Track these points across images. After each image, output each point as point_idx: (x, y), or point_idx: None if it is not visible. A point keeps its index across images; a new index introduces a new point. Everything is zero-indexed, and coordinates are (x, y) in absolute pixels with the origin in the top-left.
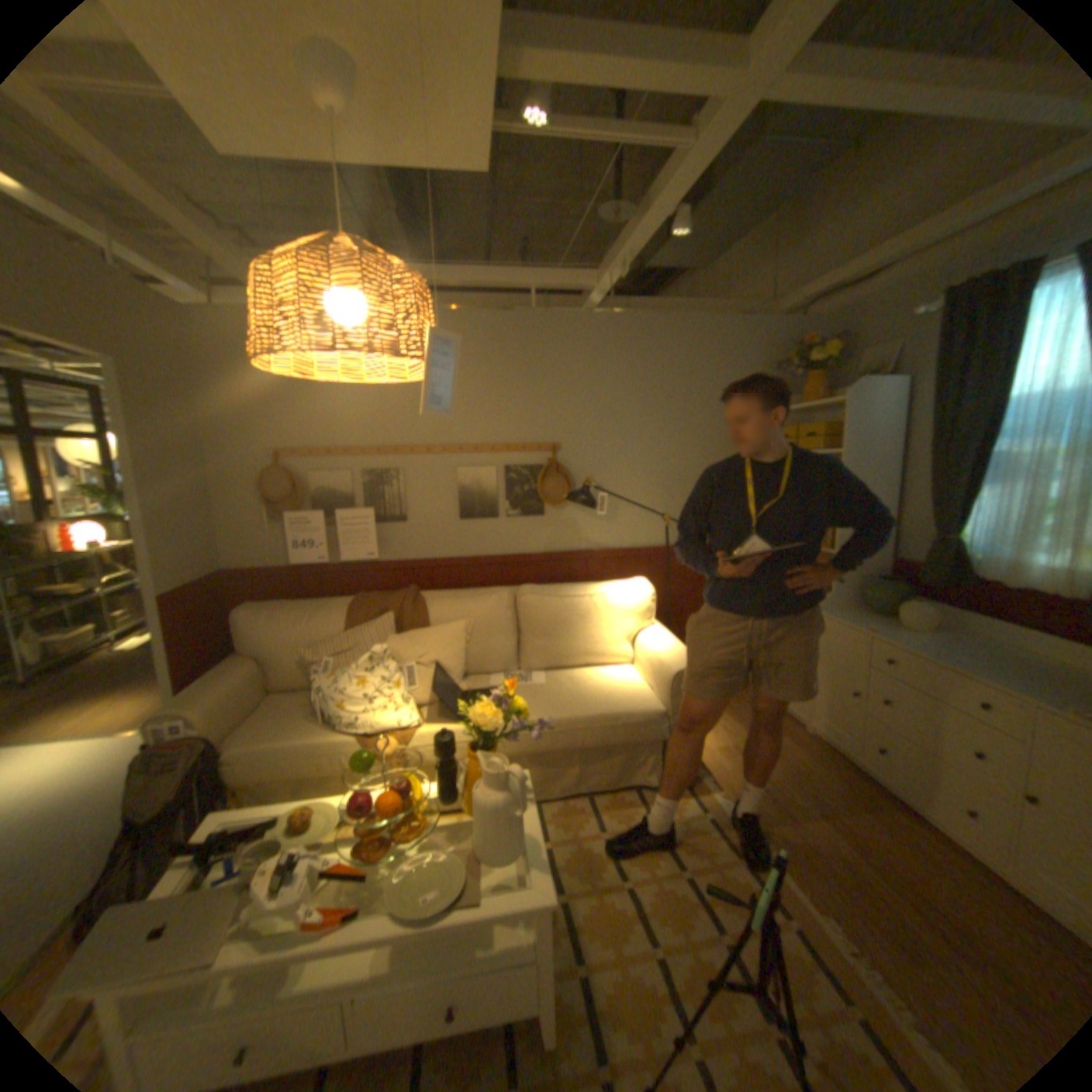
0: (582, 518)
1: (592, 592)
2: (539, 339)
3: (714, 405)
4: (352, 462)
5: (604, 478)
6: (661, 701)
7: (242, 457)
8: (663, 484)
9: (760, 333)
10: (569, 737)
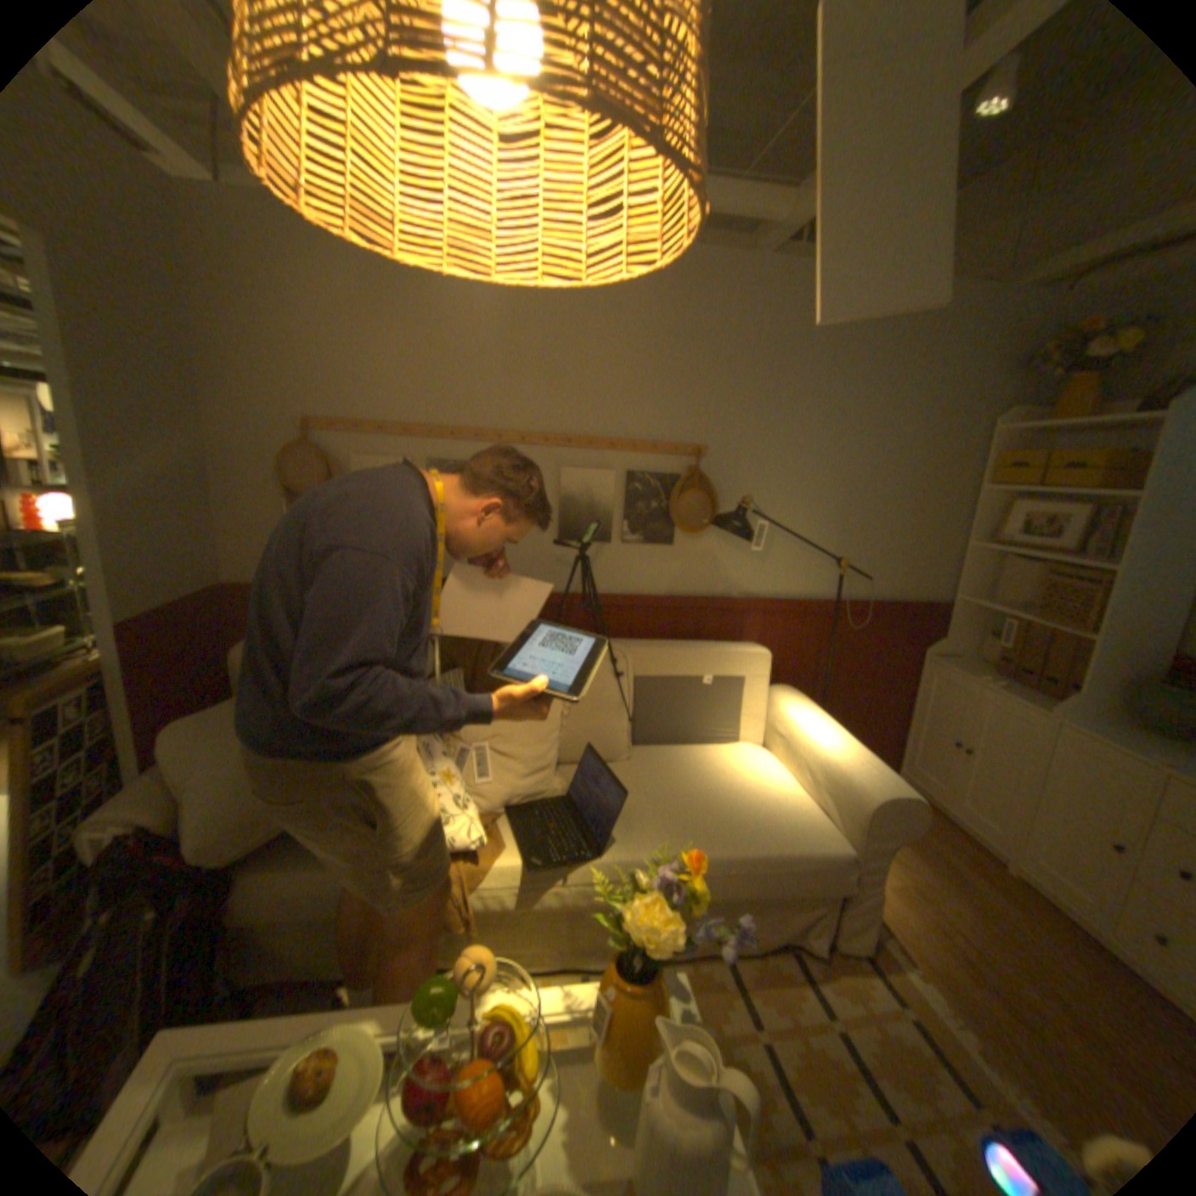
0: (727, 551)
1: (745, 662)
2: (701, 287)
3: (929, 410)
4: (417, 443)
5: (764, 500)
6: (848, 837)
7: (261, 421)
8: (841, 514)
9: (1010, 310)
10: (721, 885)
